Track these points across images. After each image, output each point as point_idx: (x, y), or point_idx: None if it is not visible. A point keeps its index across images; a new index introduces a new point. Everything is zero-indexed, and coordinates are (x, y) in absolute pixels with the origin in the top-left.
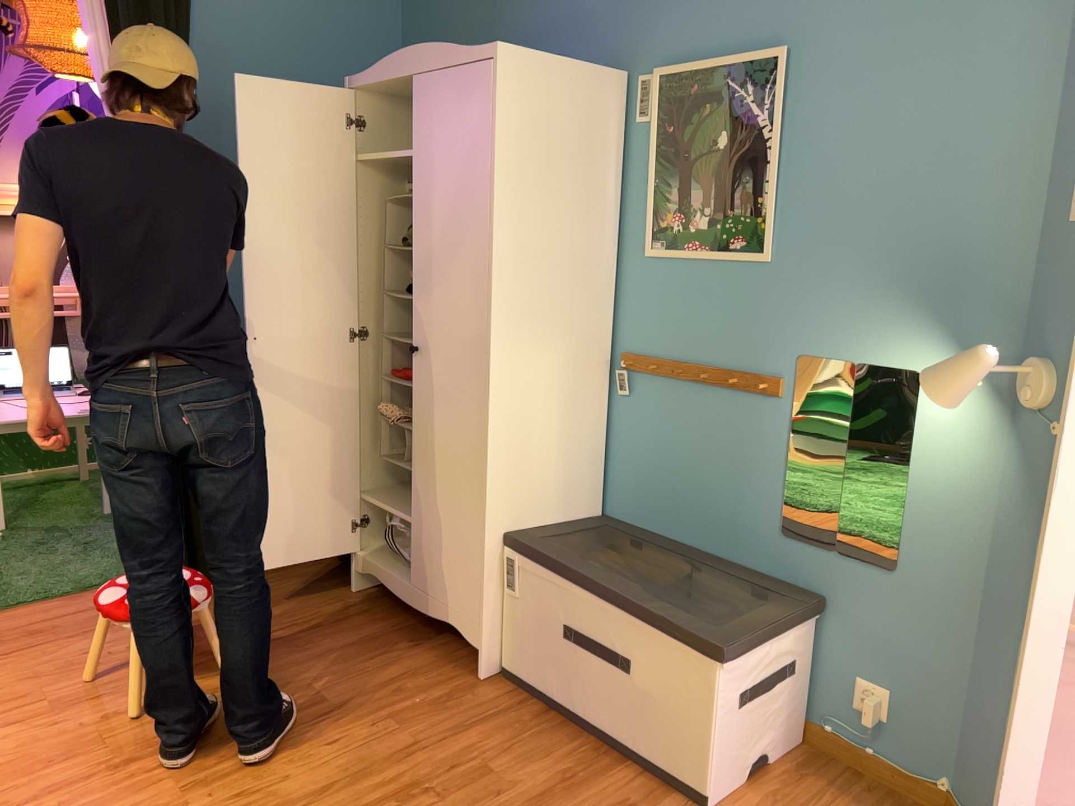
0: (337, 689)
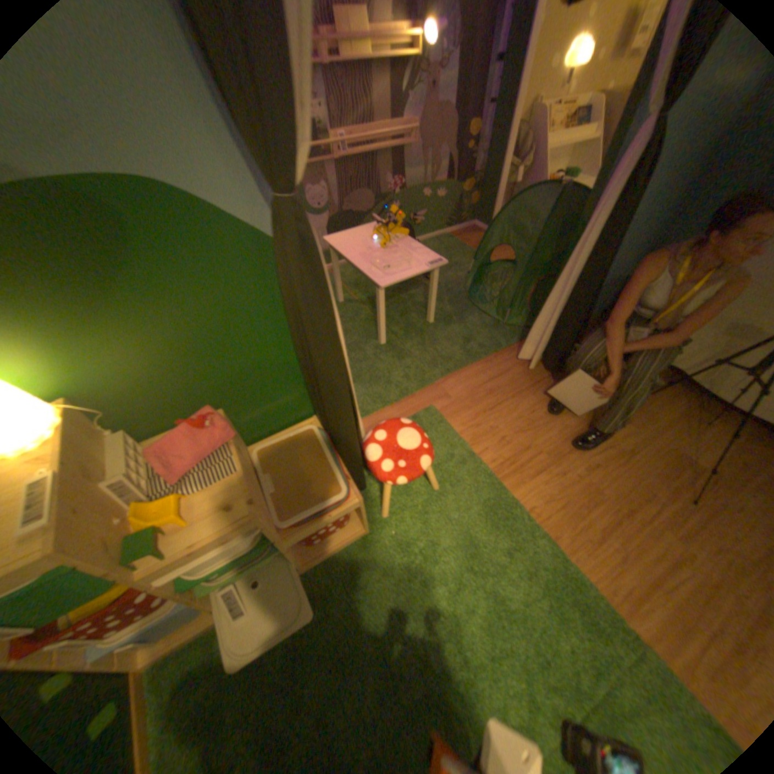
0: (705, 460)
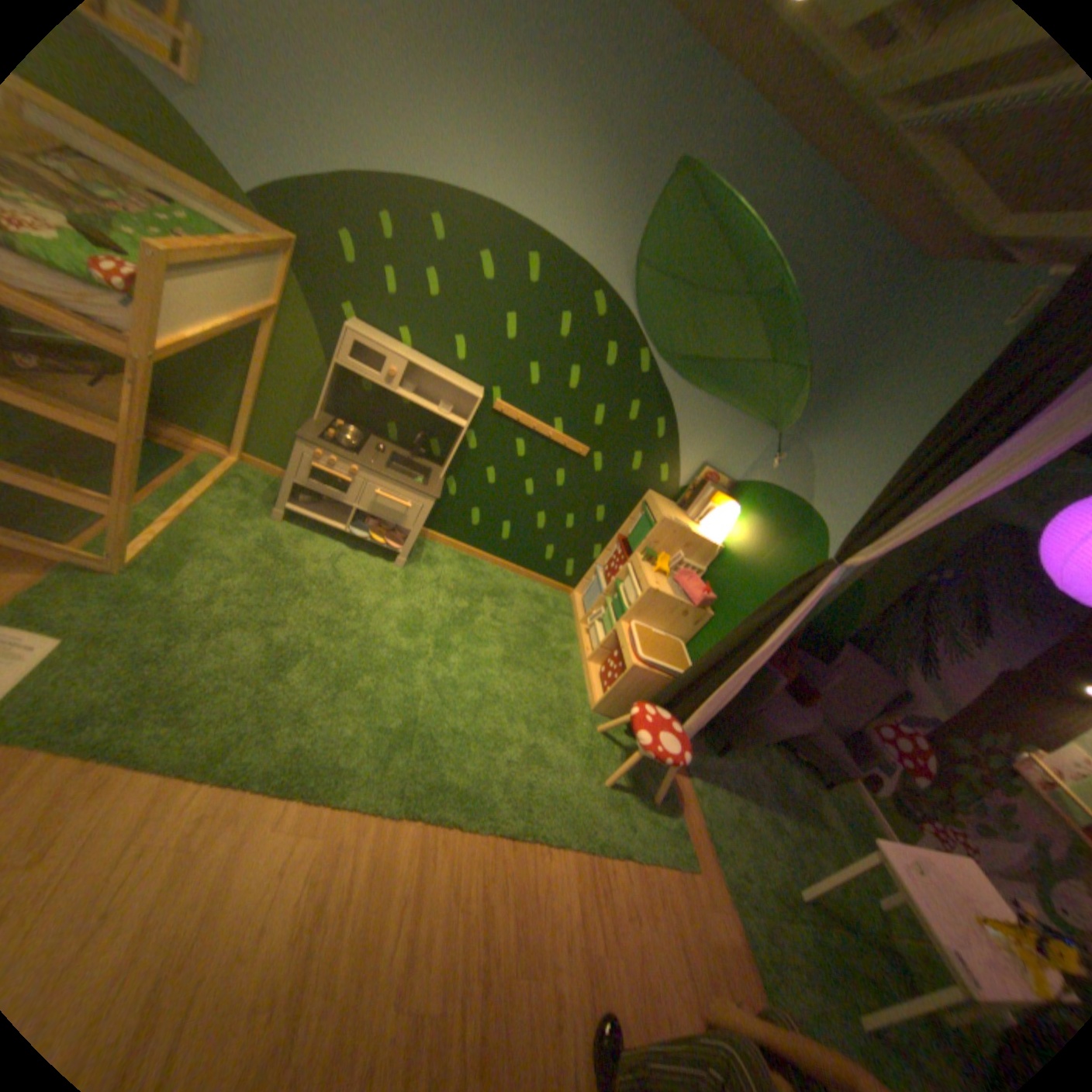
0: None
